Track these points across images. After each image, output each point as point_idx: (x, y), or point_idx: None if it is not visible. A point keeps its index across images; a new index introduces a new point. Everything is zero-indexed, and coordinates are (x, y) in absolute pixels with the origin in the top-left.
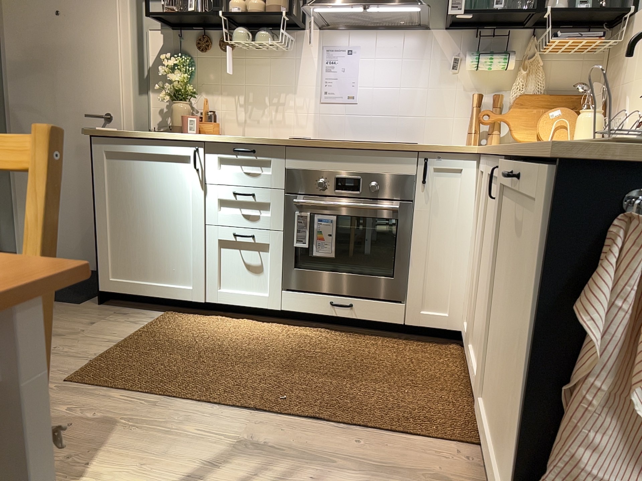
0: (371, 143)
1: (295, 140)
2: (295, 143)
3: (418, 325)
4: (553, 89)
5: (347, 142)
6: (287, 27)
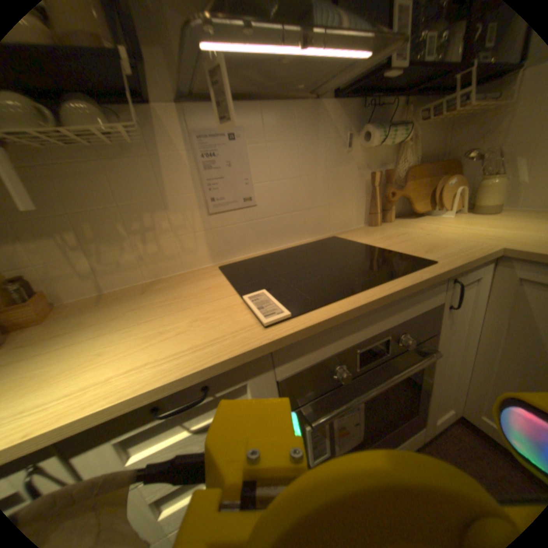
0: (404, 290)
1: (292, 336)
2: (292, 341)
3: (431, 437)
4: (422, 158)
5: (373, 303)
6: (118, 97)
